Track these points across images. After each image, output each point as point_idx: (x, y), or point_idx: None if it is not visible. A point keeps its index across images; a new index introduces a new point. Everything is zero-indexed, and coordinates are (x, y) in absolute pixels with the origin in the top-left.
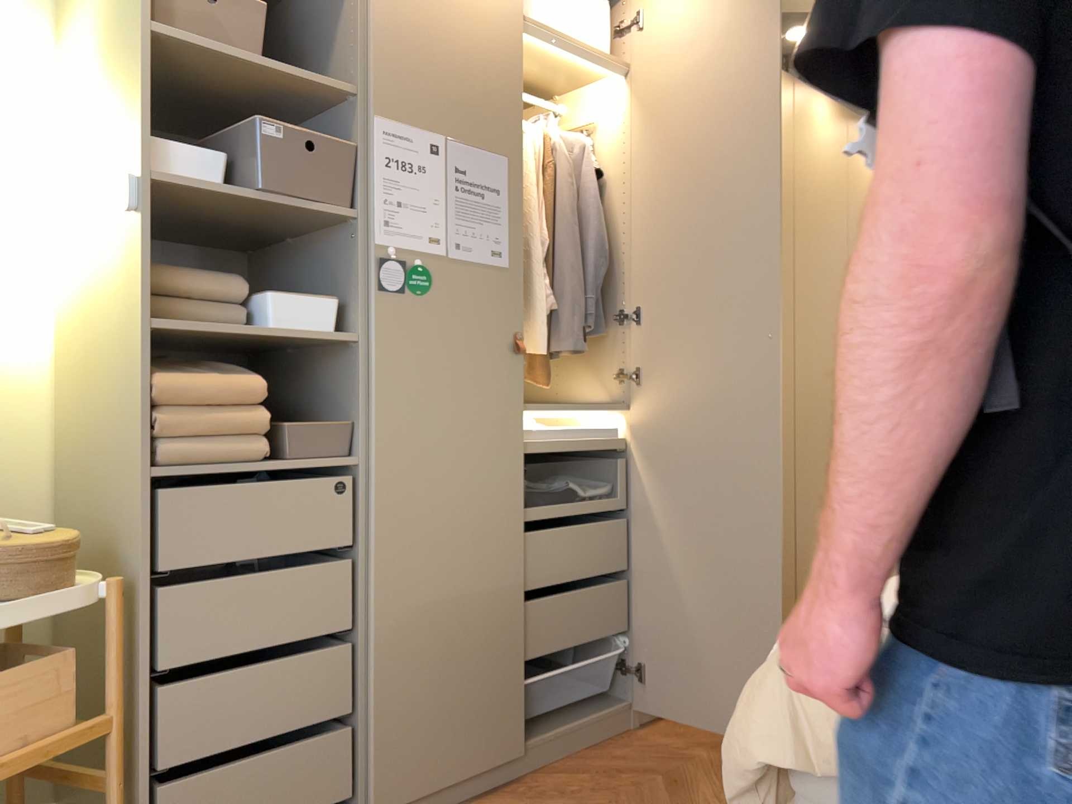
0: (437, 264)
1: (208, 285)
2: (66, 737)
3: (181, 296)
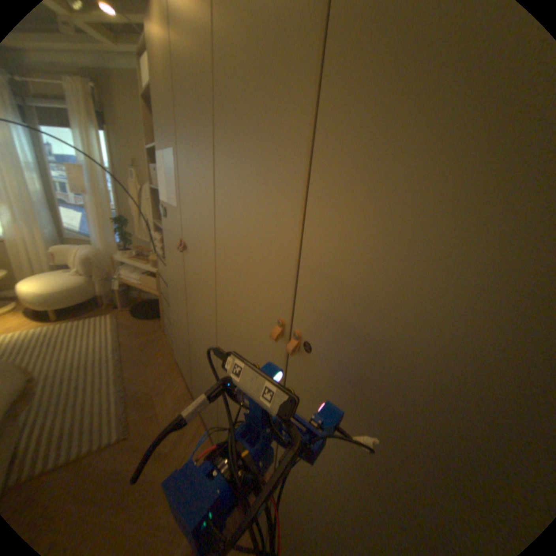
0: (167, 208)
1: None
2: (154, 292)
3: None
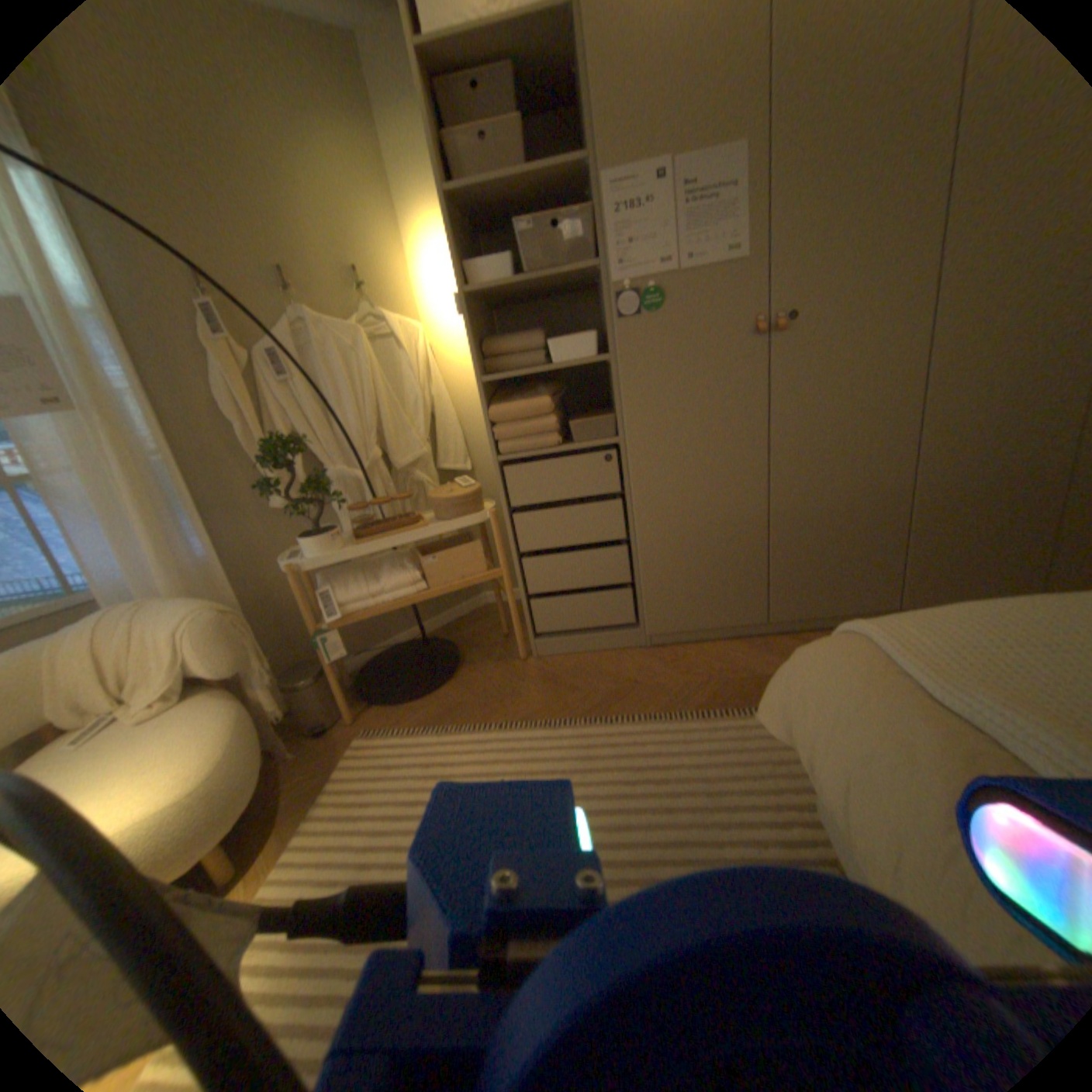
0: (669, 280)
1: (519, 342)
2: (482, 573)
3: (507, 352)
